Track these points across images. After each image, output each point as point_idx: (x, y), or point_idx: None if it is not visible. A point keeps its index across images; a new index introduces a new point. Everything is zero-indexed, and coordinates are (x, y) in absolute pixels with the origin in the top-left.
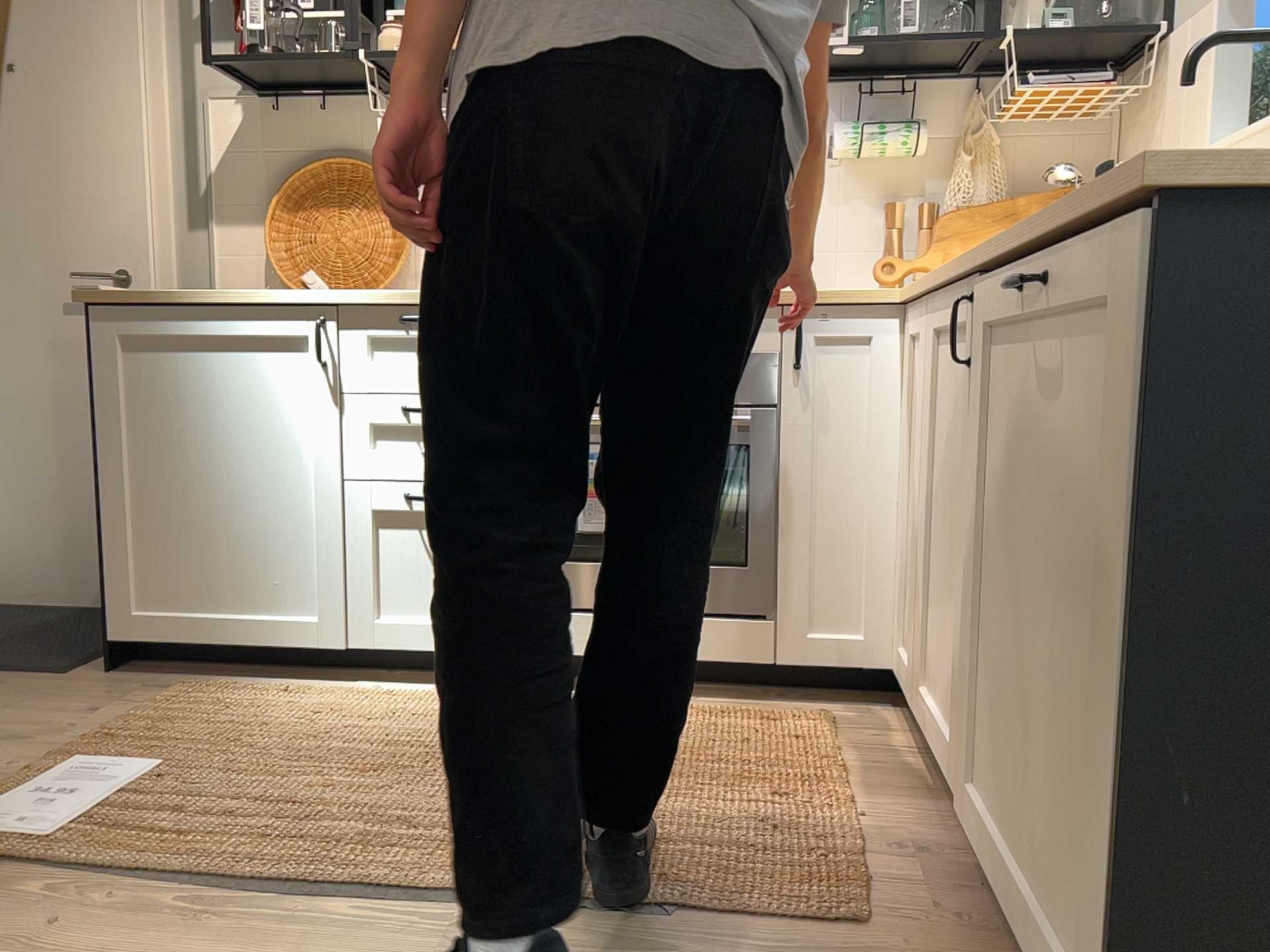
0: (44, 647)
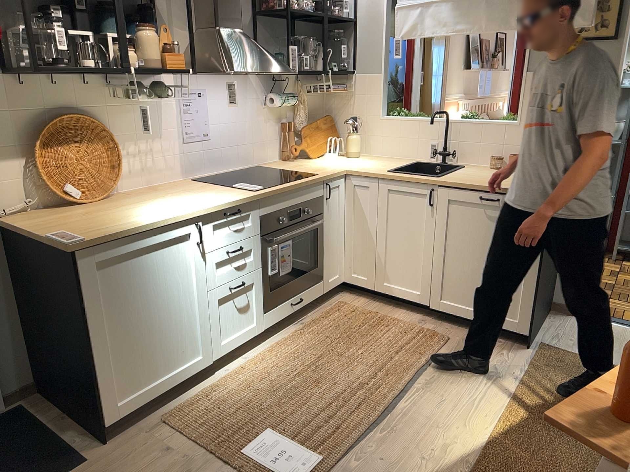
0: (15, 468)
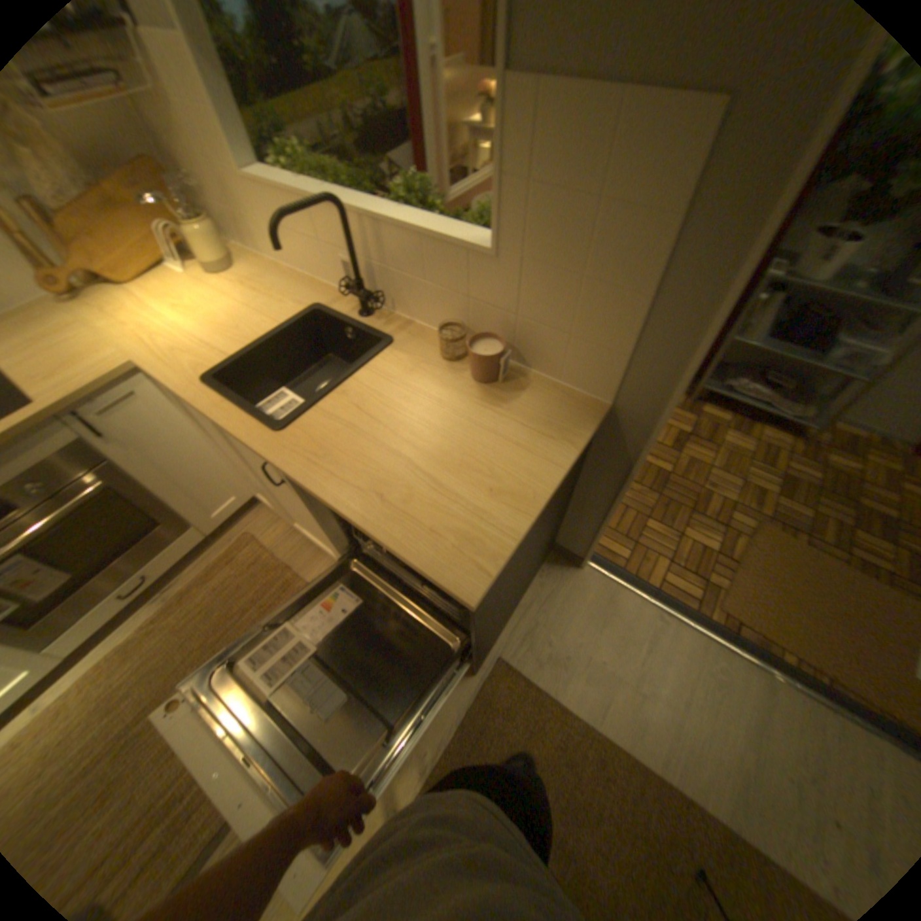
0: None
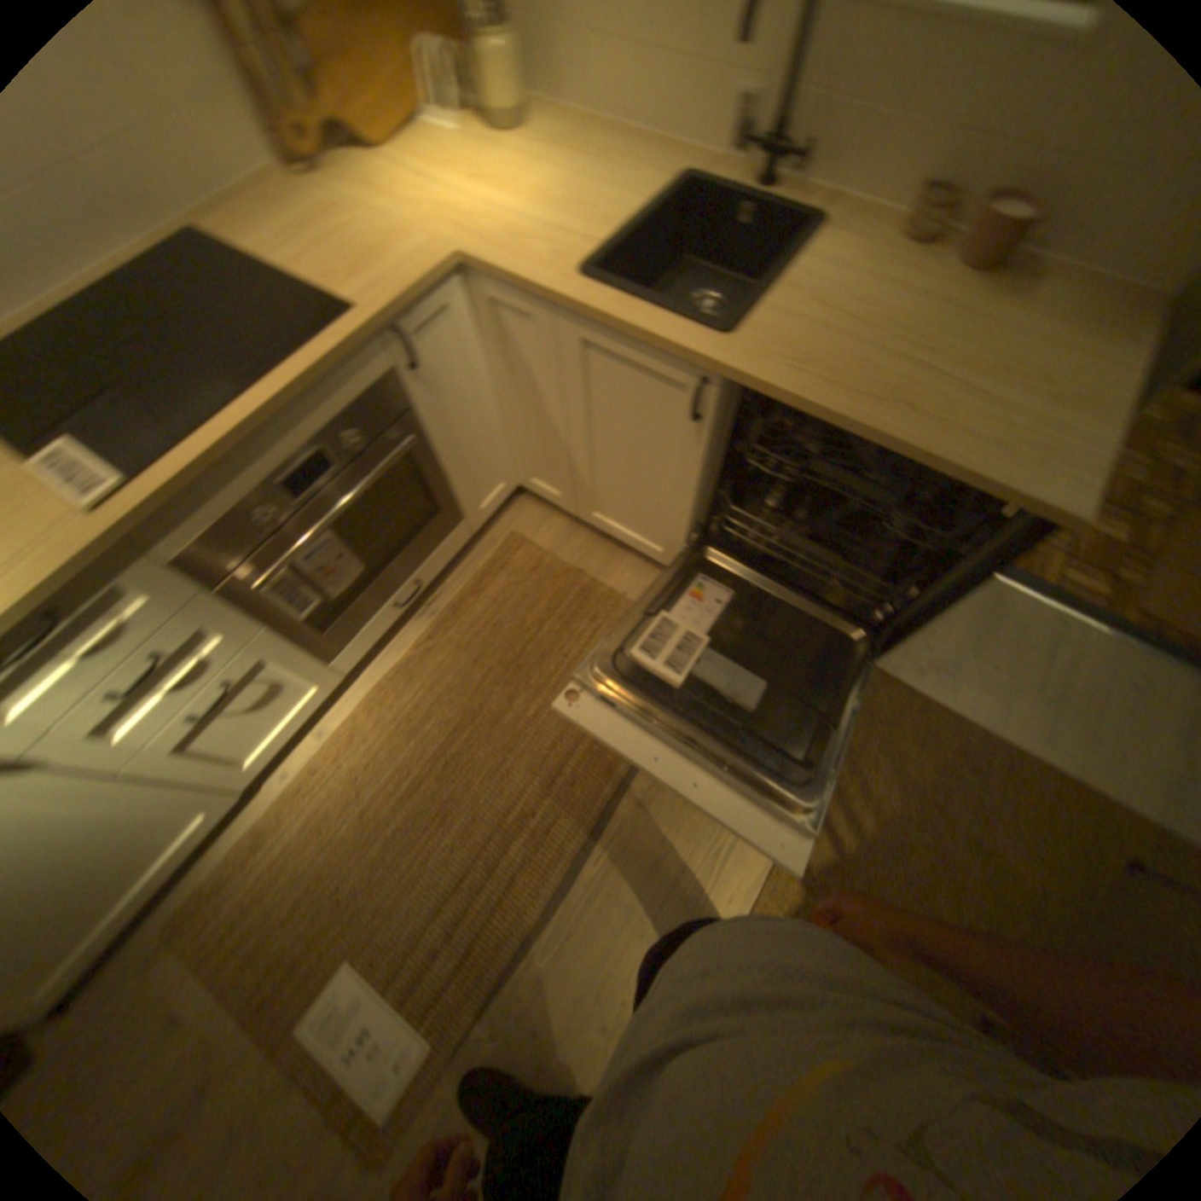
0: None
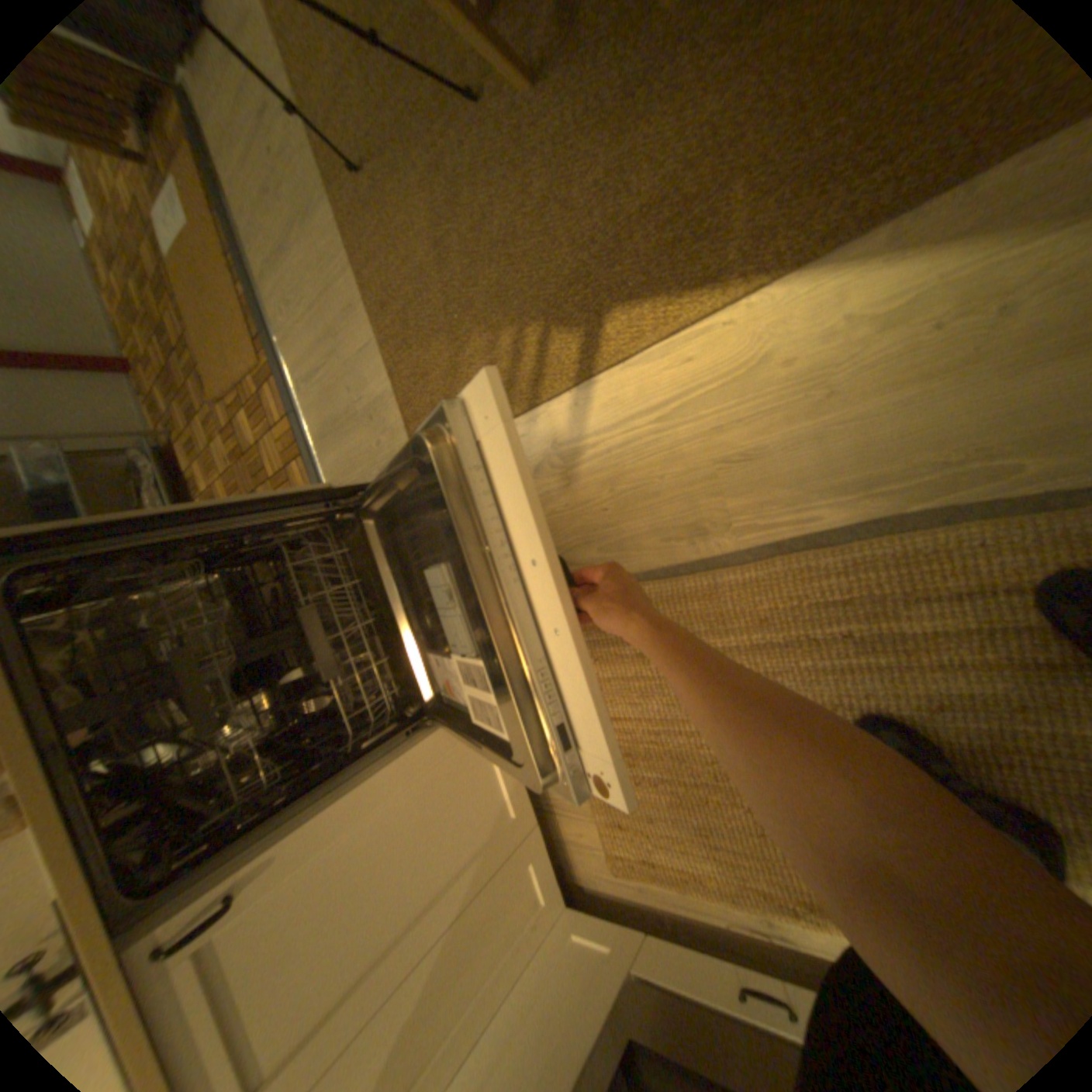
0: None
